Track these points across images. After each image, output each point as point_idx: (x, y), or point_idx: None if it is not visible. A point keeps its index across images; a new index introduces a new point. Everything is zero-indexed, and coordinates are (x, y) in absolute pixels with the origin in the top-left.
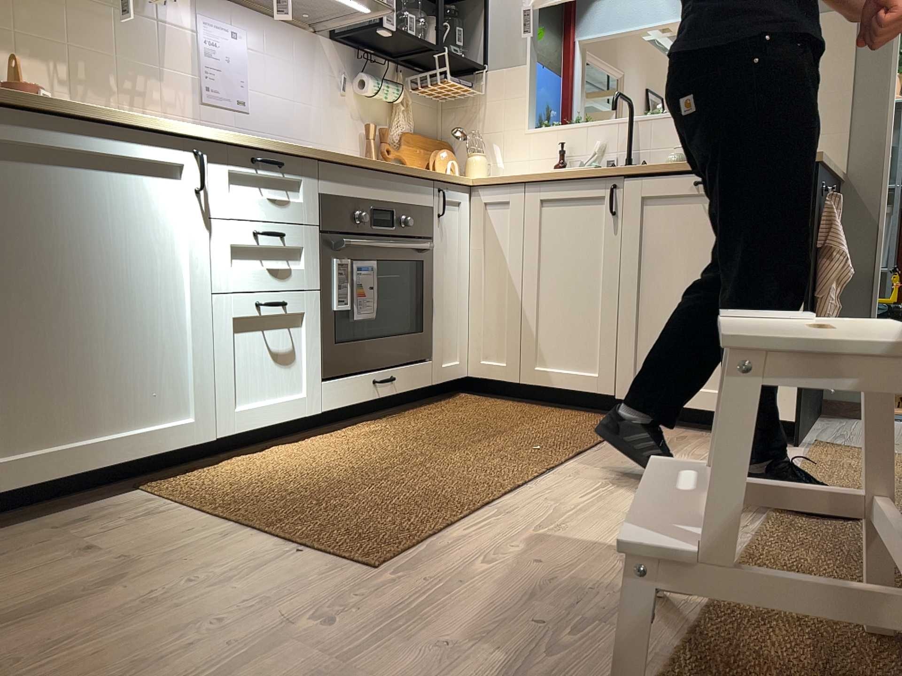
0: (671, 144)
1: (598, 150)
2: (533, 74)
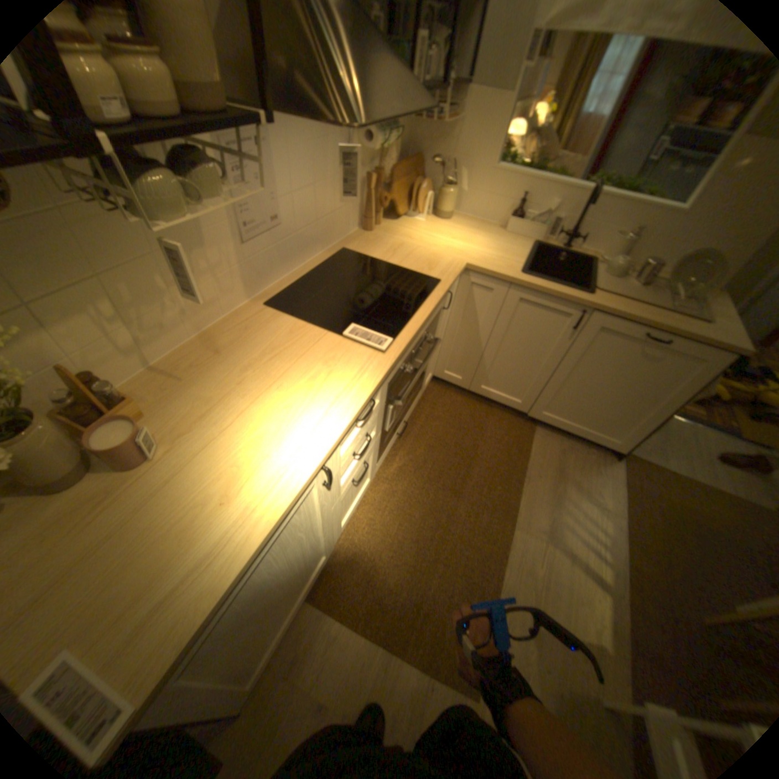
0: (614, 220)
1: (552, 204)
2: (516, 100)
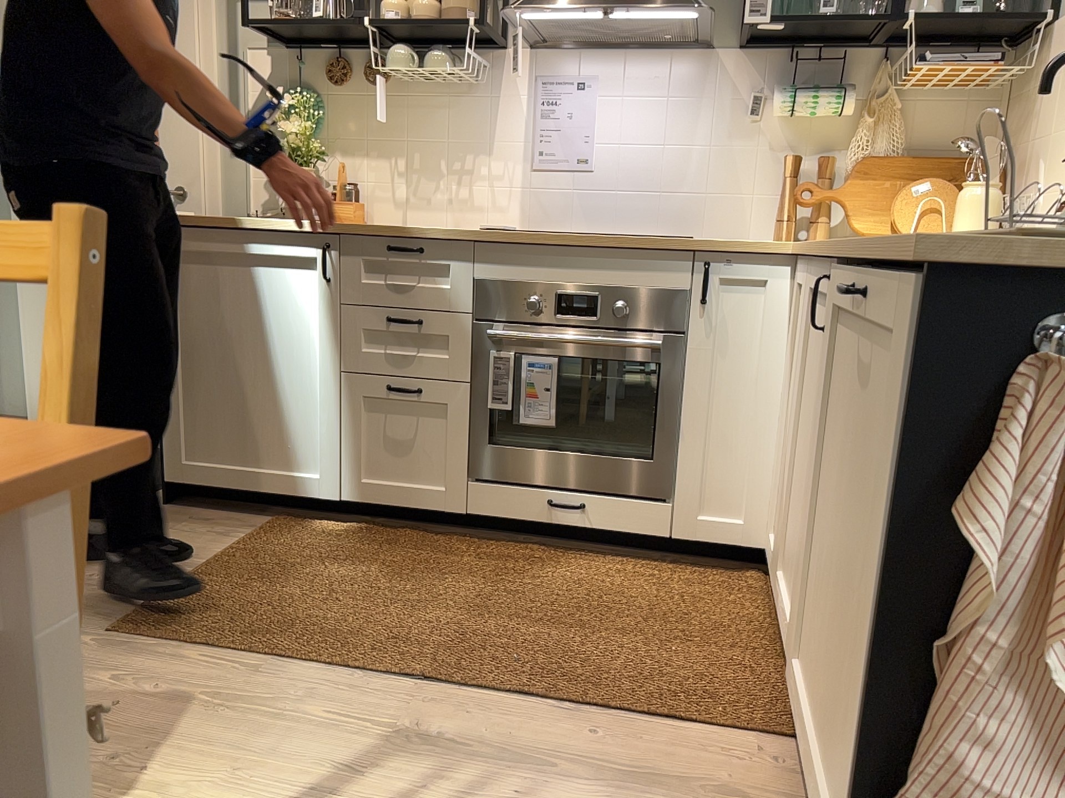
0: None
1: None
2: None
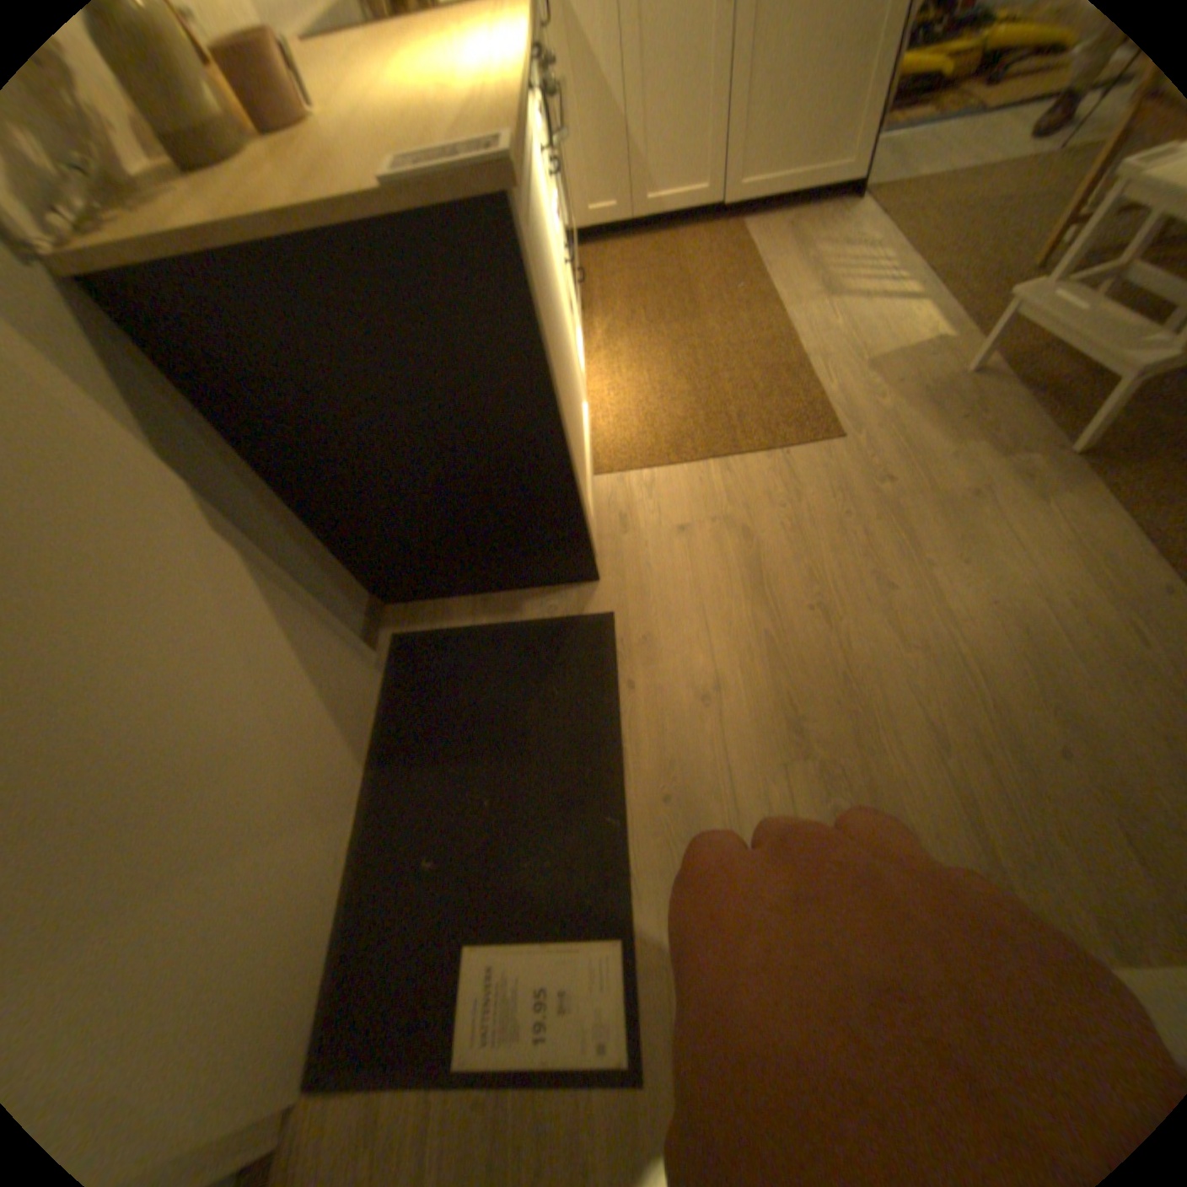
0: None
1: None
2: None
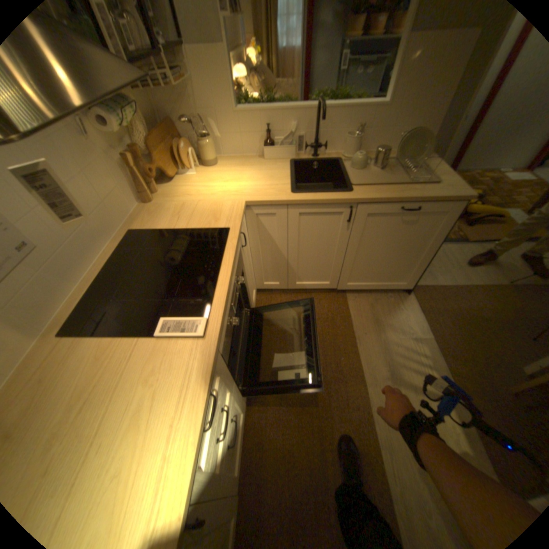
0: (341, 125)
1: (291, 127)
2: (228, 49)
